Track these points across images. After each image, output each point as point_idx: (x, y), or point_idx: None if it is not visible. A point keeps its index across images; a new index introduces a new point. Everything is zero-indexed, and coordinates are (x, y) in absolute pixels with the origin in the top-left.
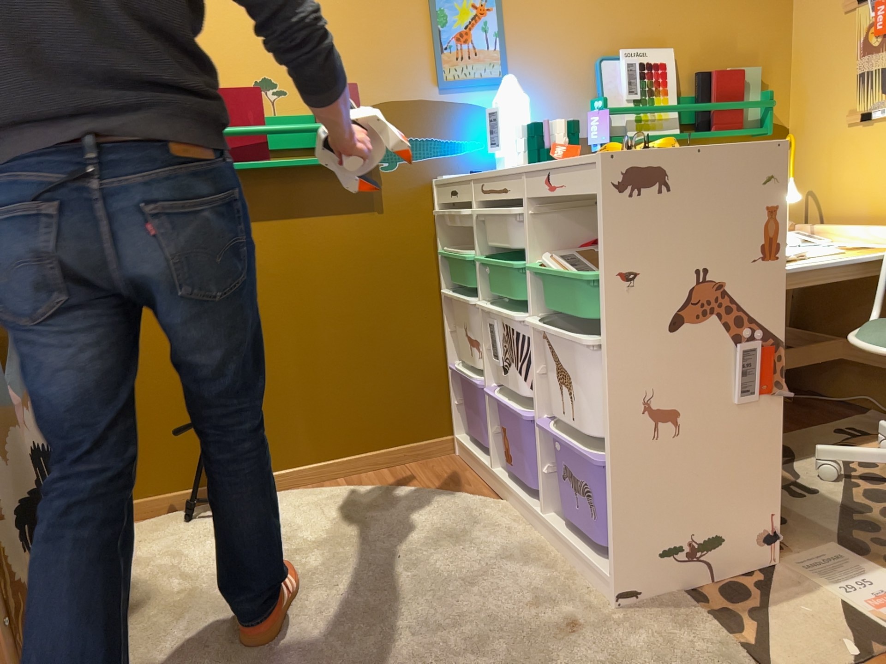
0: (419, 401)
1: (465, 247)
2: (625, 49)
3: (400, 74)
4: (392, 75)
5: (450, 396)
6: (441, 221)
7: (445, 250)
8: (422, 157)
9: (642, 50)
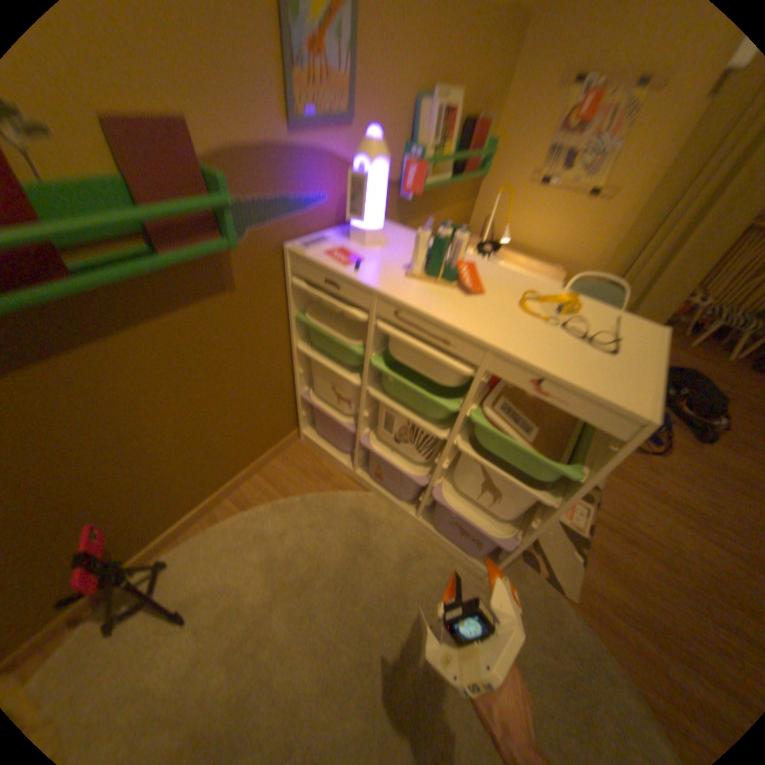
0: (276, 421)
1: (322, 313)
2: (438, 80)
3: (242, 95)
4: (230, 96)
5: (296, 407)
6: (295, 286)
7: (298, 311)
8: (272, 217)
9: (449, 85)
